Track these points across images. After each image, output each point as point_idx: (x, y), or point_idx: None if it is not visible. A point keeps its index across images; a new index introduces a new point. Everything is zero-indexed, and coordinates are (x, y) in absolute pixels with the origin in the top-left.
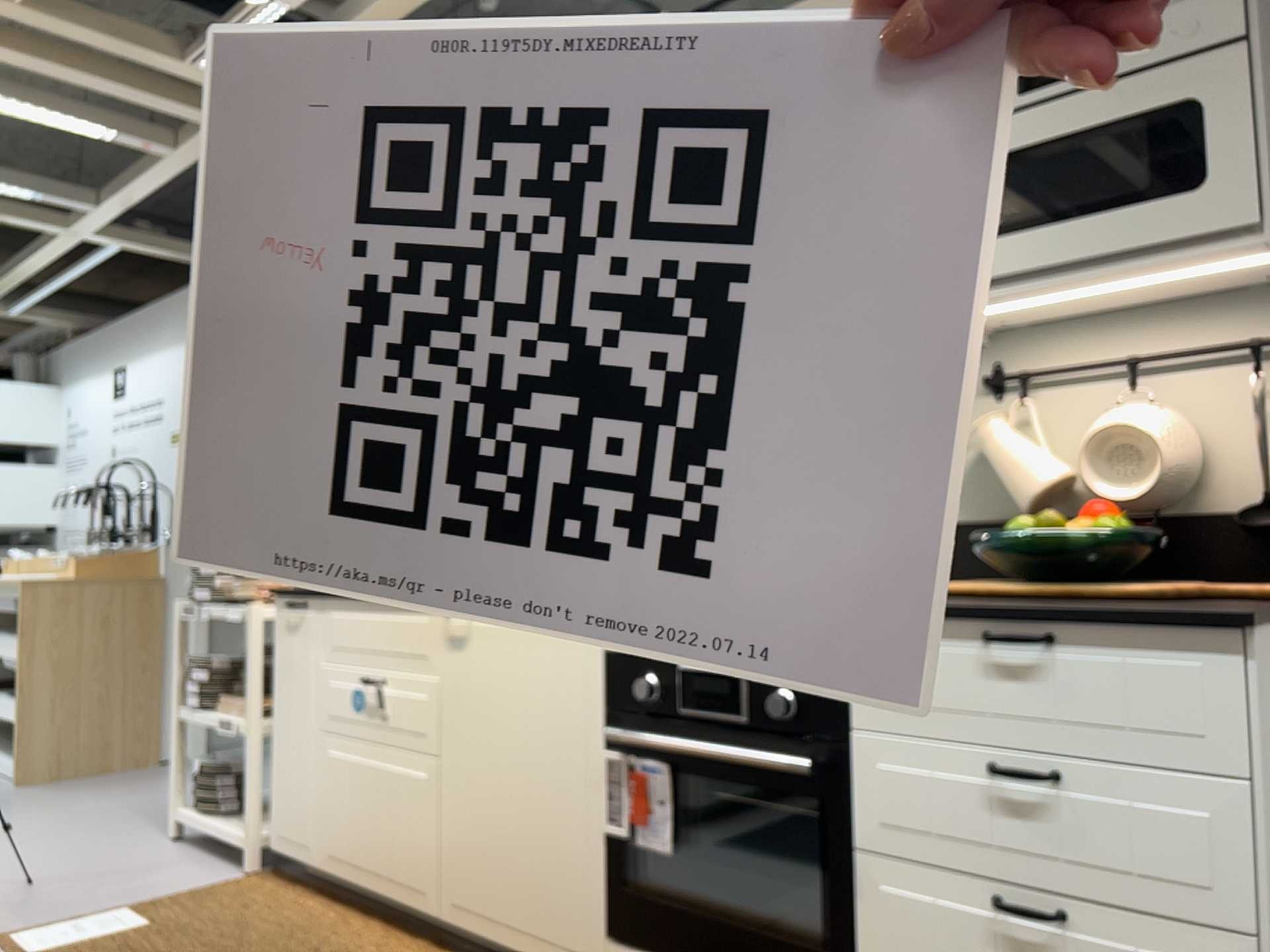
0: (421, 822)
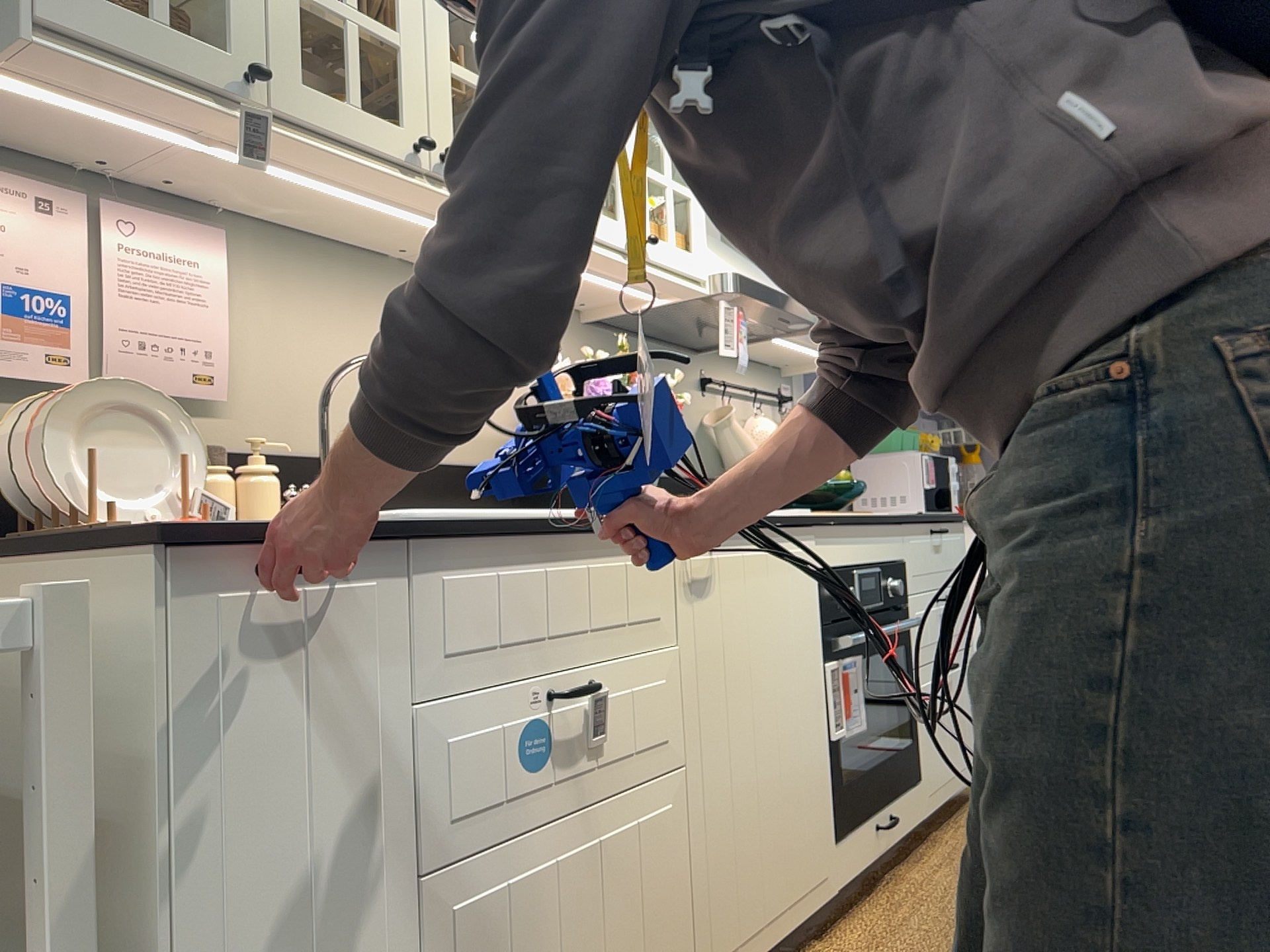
0: (668, 885)
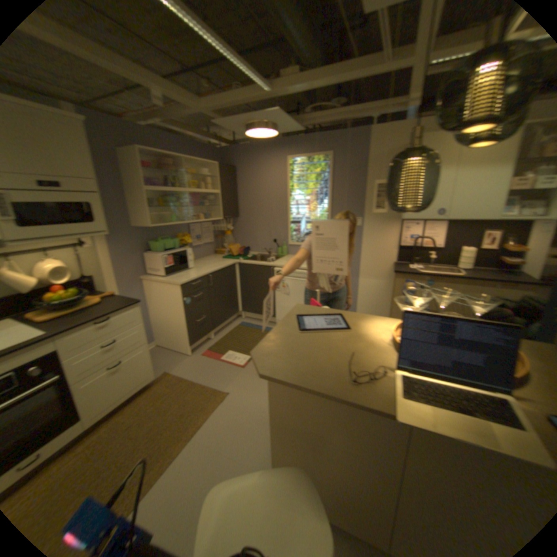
0: None
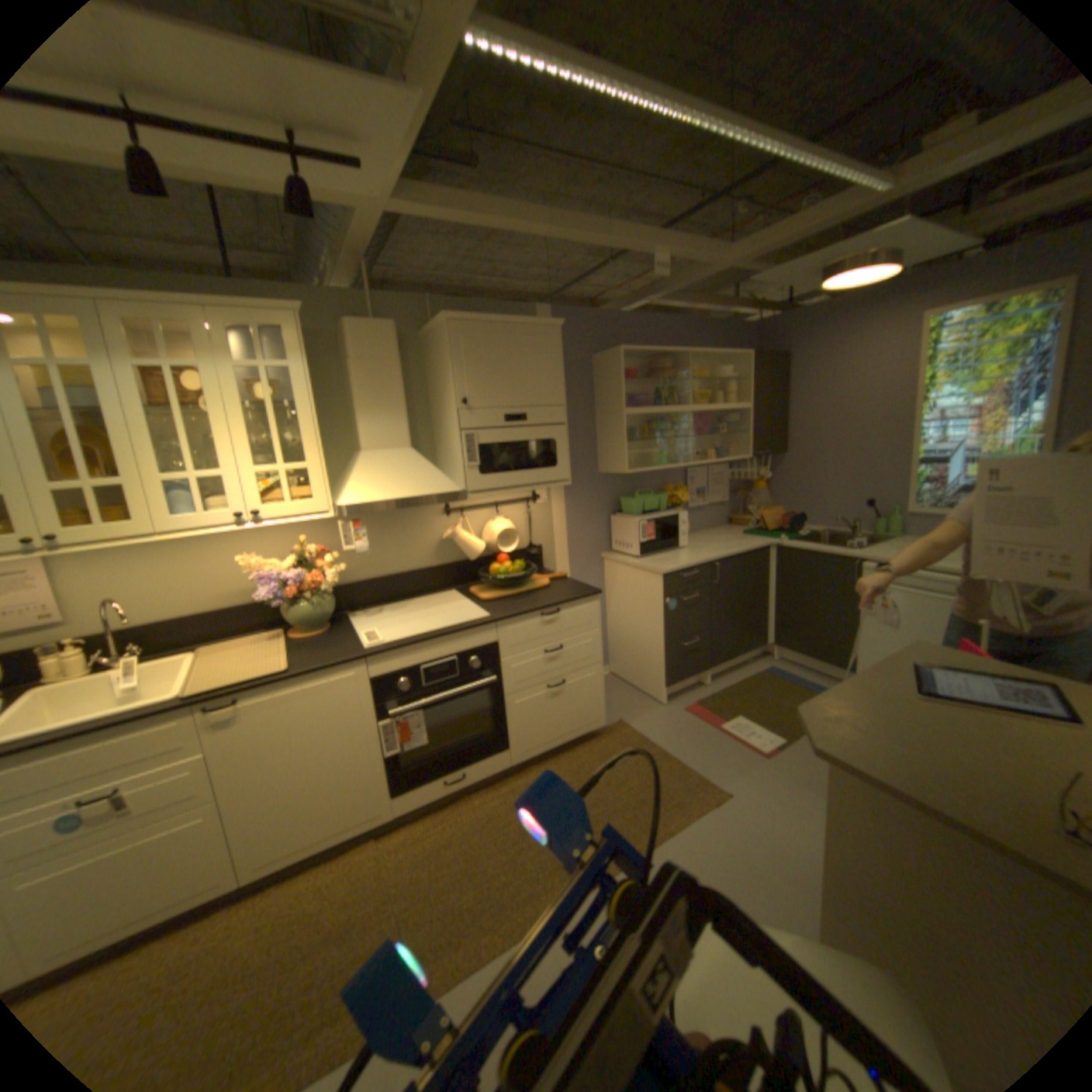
0: (203, 851)
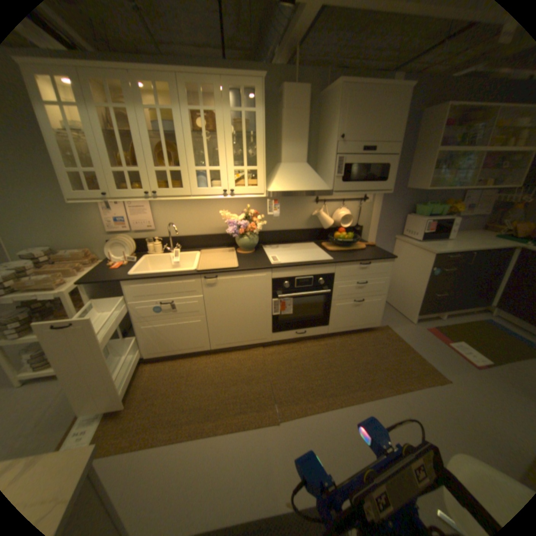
0: (200, 333)
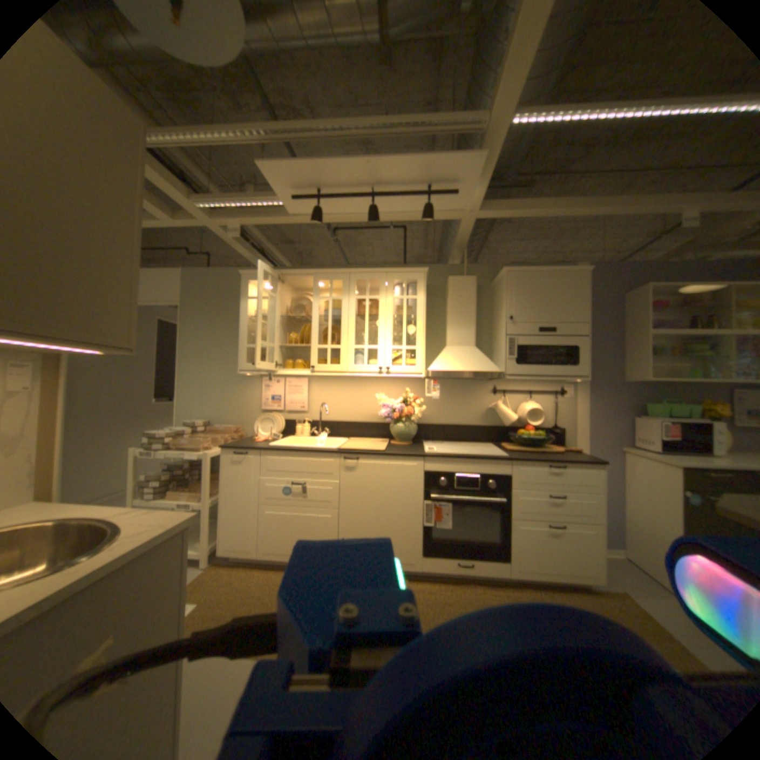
0: (327, 533)
